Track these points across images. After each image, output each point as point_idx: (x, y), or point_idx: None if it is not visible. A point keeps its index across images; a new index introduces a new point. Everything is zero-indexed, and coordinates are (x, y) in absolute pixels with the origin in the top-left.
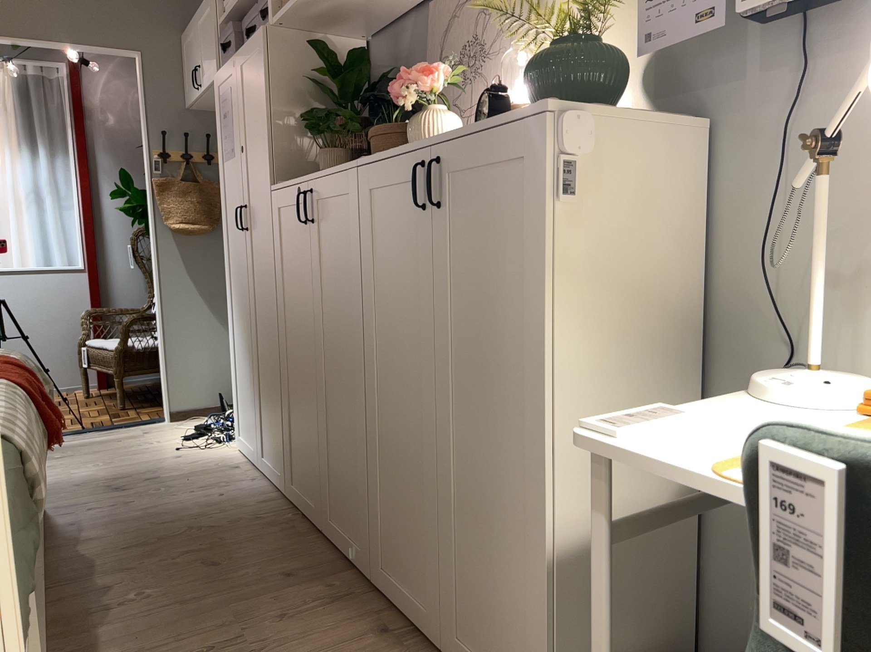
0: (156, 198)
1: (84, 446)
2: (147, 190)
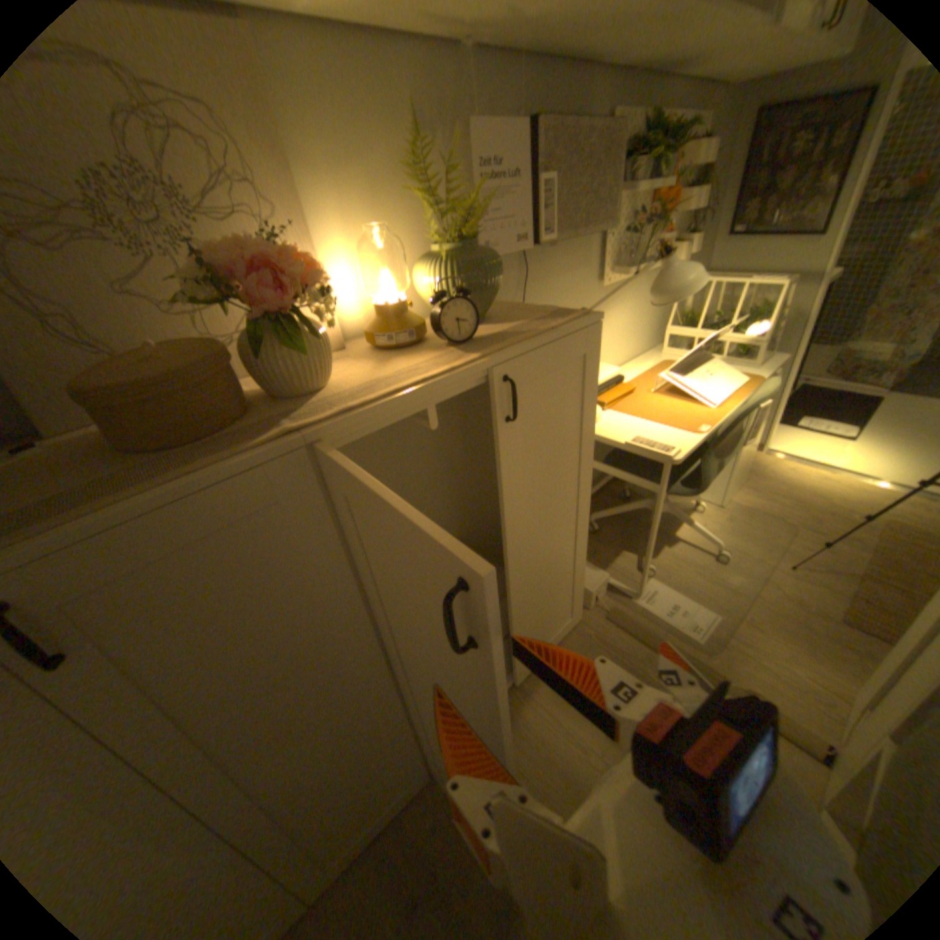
0: None
1: None
2: None
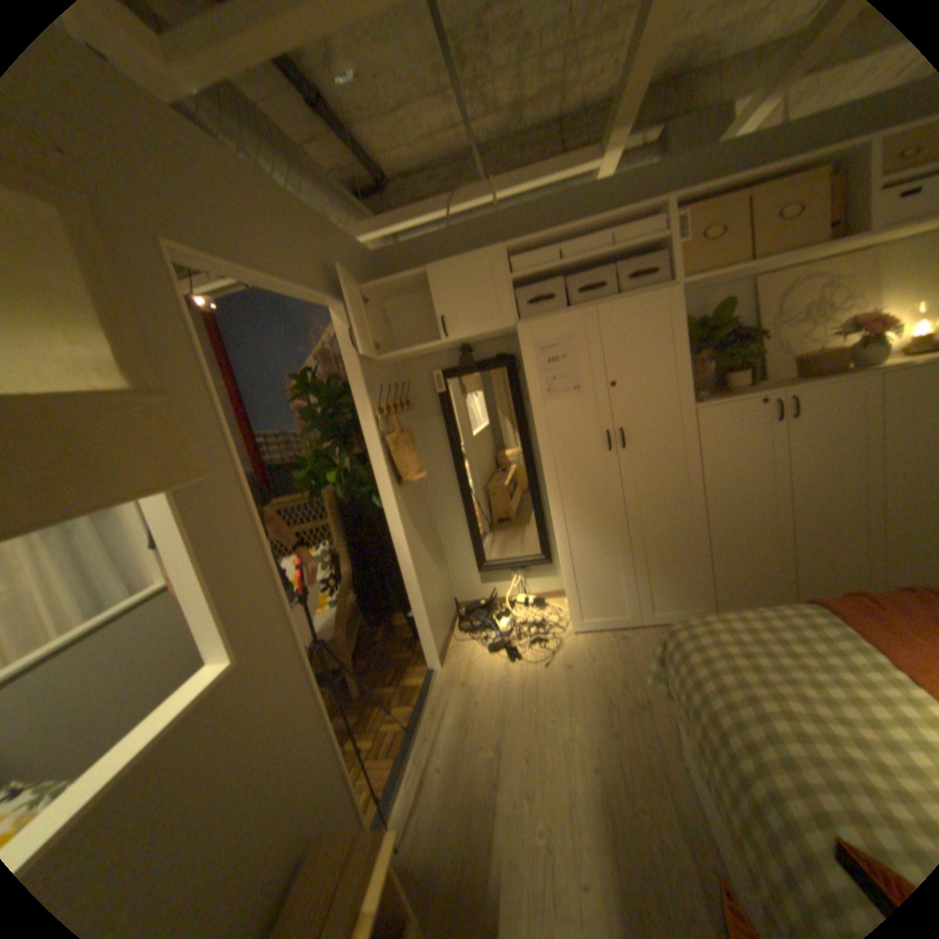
0: (385, 457)
1: (466, 733)
2: (370, 452)
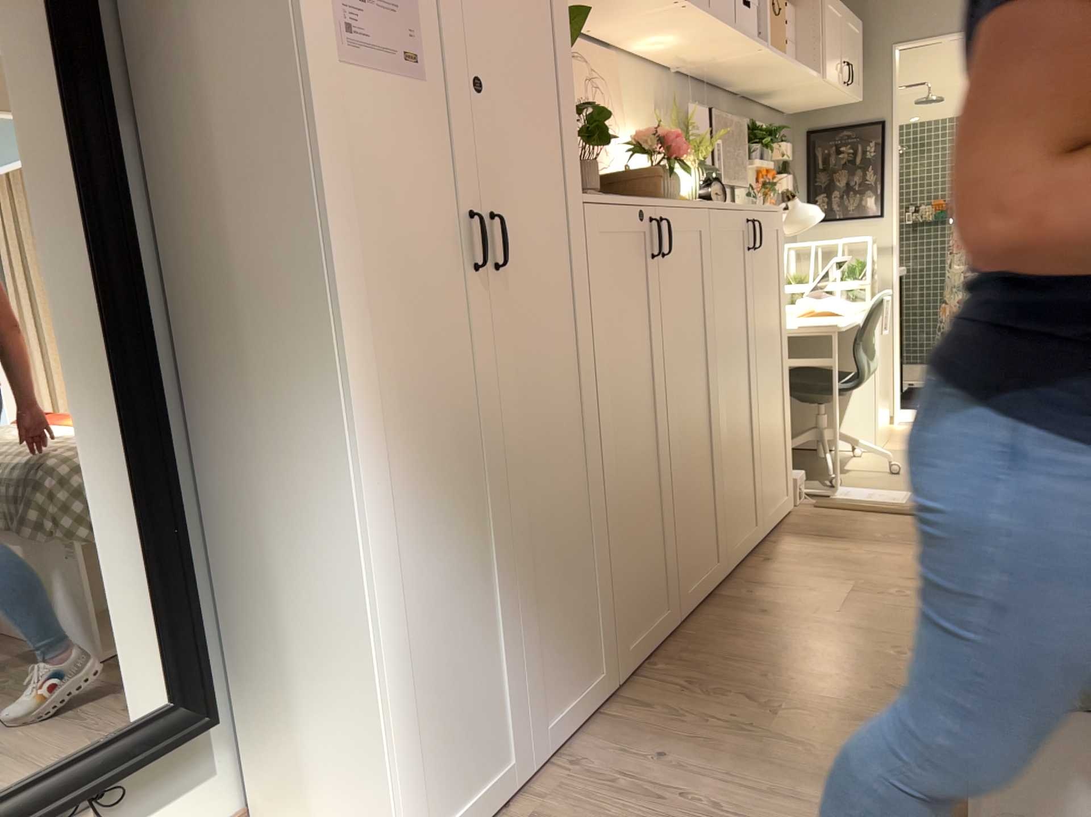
0: None
1: None
2: None
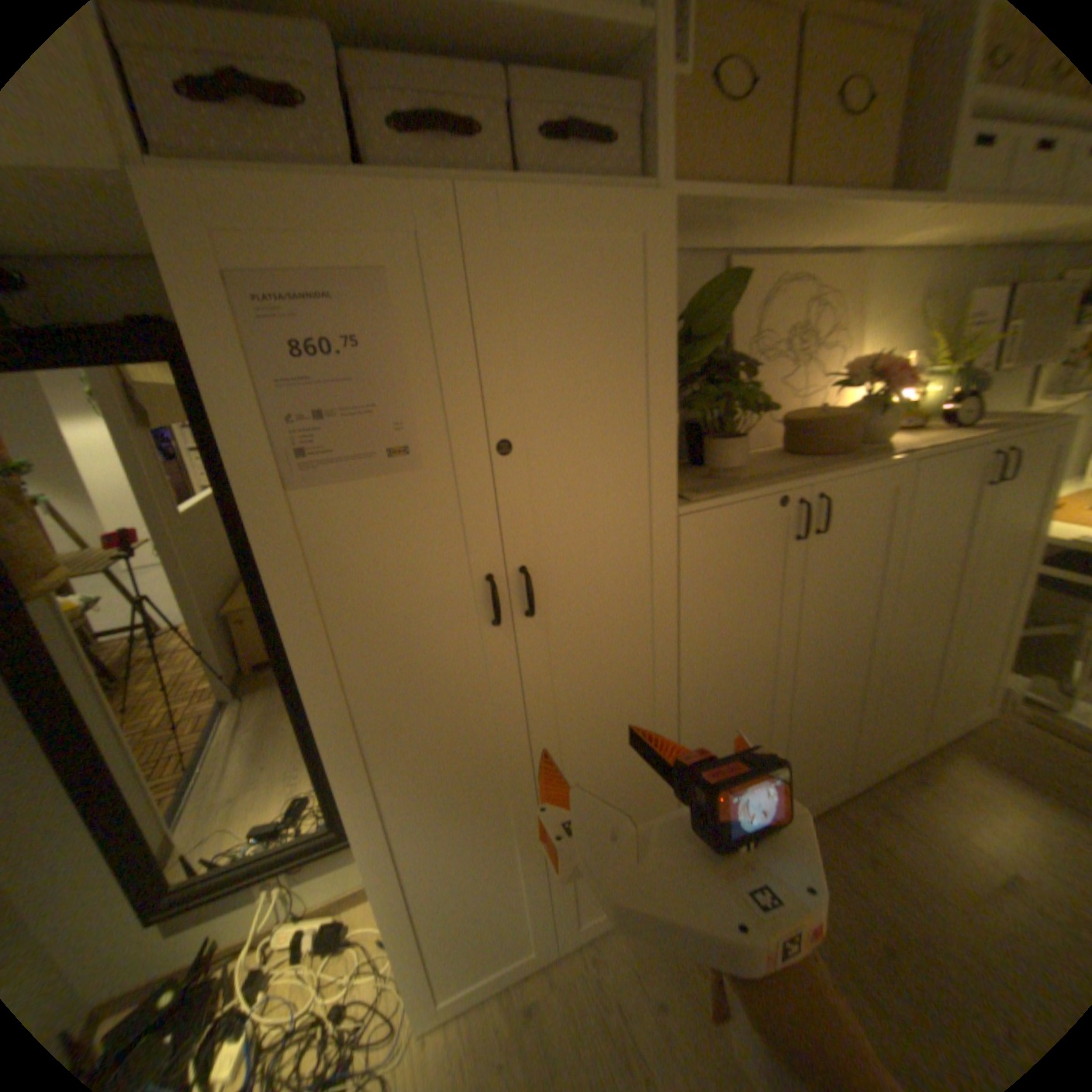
0: None
1: None
2: None
